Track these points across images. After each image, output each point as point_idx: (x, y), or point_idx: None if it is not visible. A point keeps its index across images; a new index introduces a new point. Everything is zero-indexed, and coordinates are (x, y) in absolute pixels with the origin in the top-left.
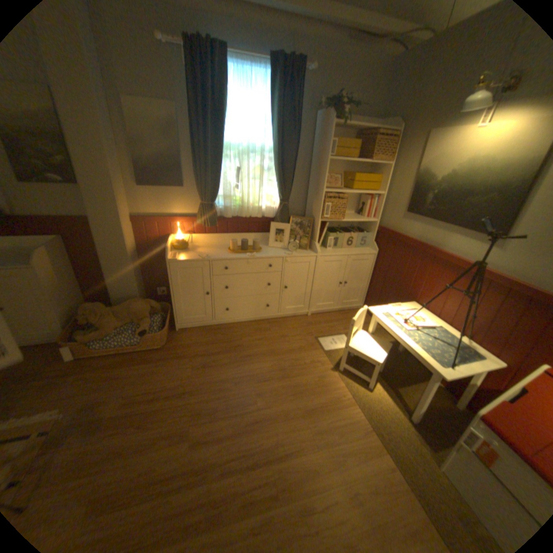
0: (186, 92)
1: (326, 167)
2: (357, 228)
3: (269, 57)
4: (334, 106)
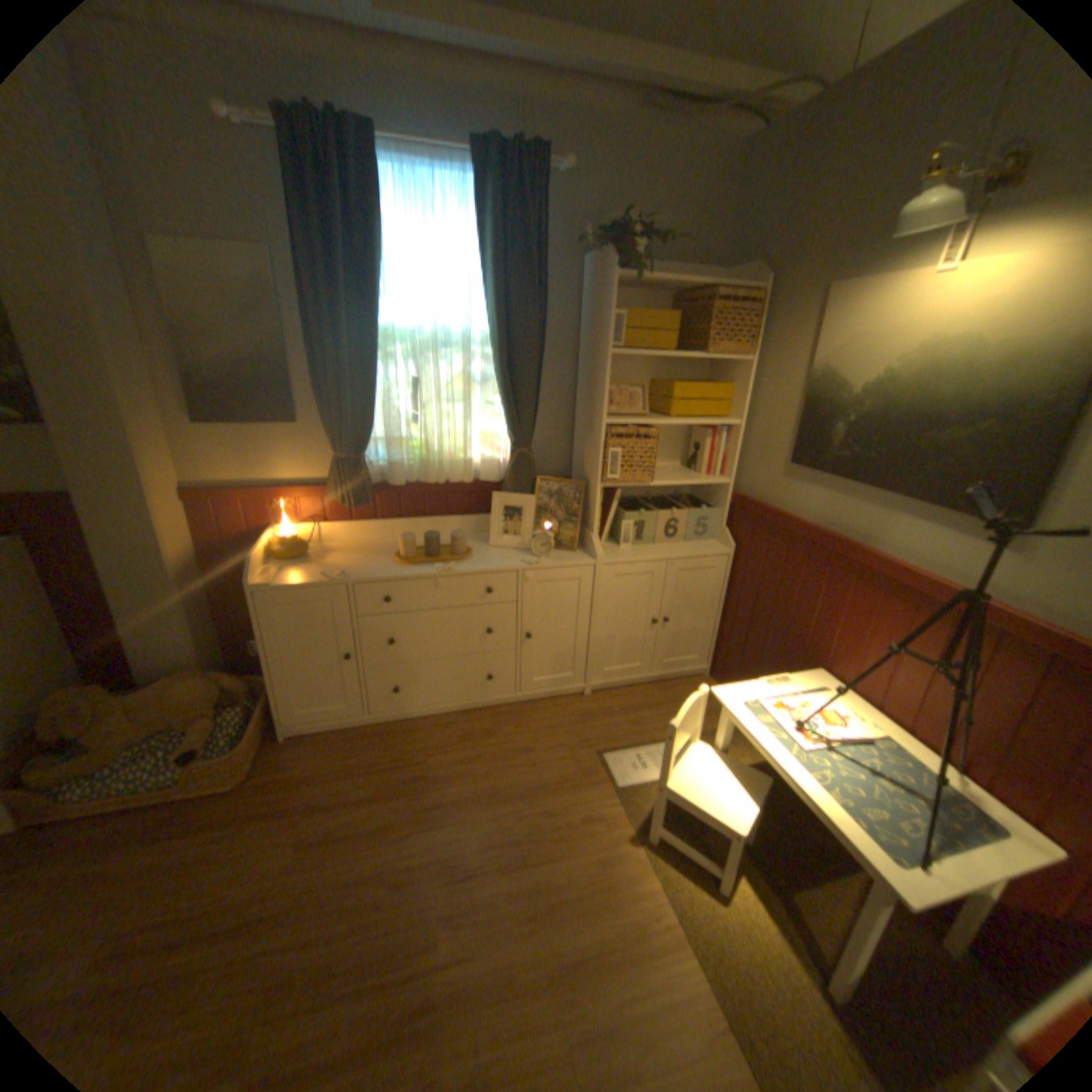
0: (288, 225)
1: (605, 372)
2: (689, 498)
3: (472, 148)
4: (616, 244)
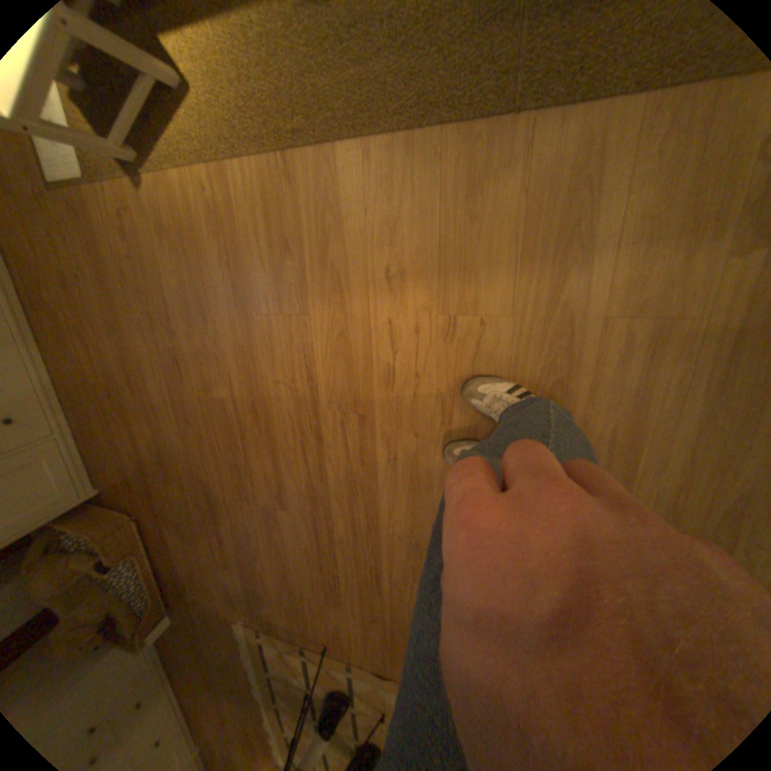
0: None
1: None
2: None
3: None
4: None
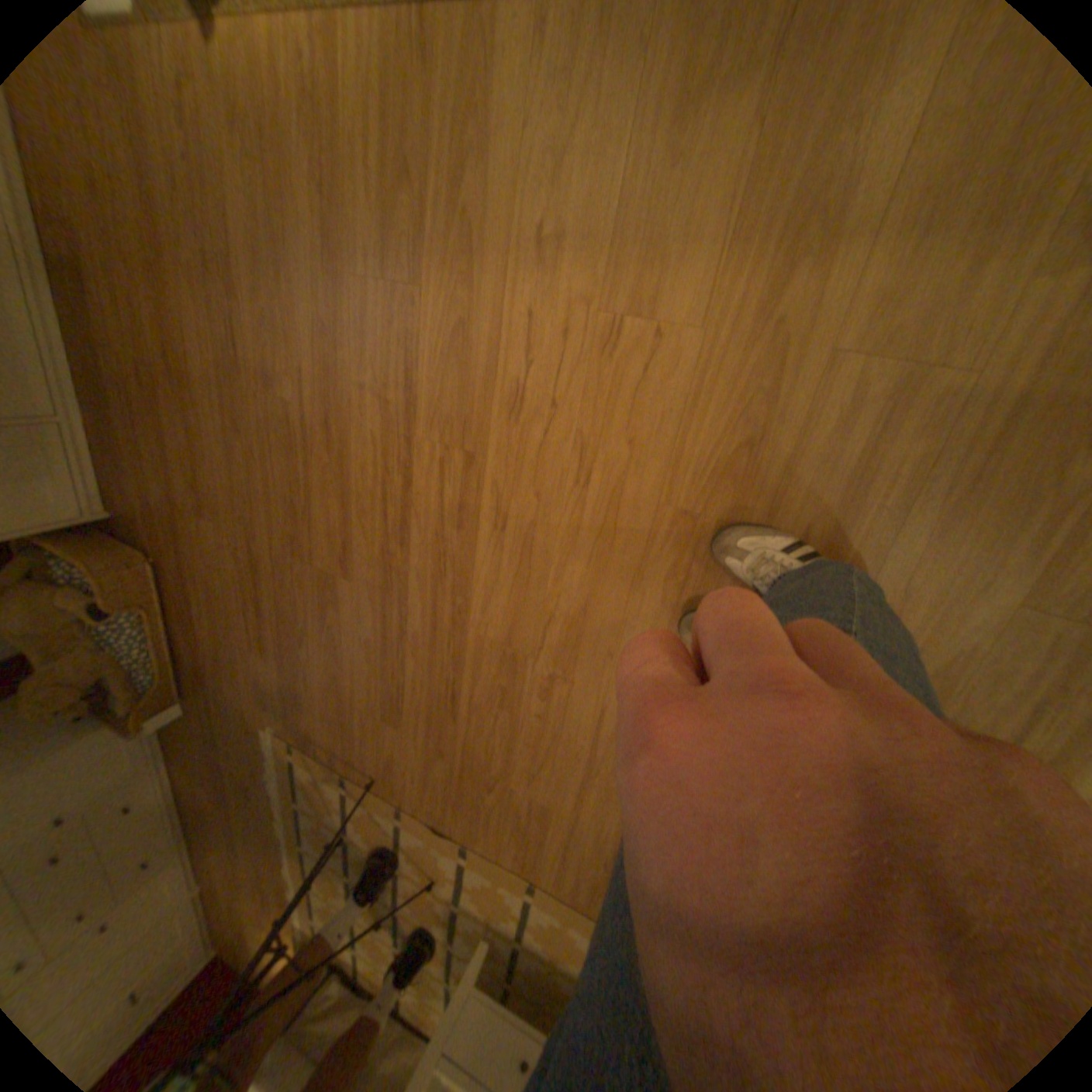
0: None
1: None
2: None
3: None
4: None
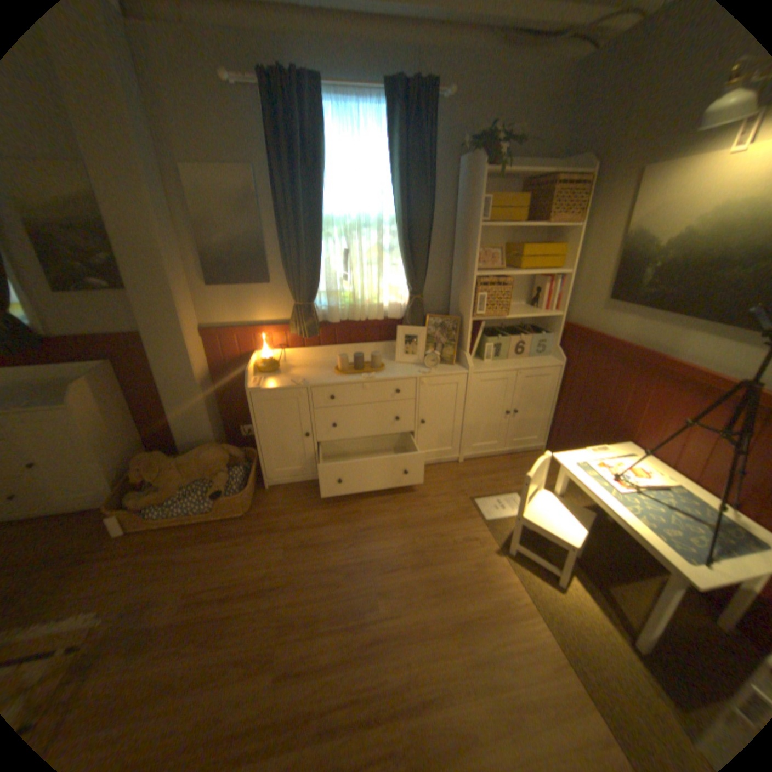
0: (266, 150)
1: (476, 239)
2: (532, 327)
3: (384, 86)
4: (485, 147)
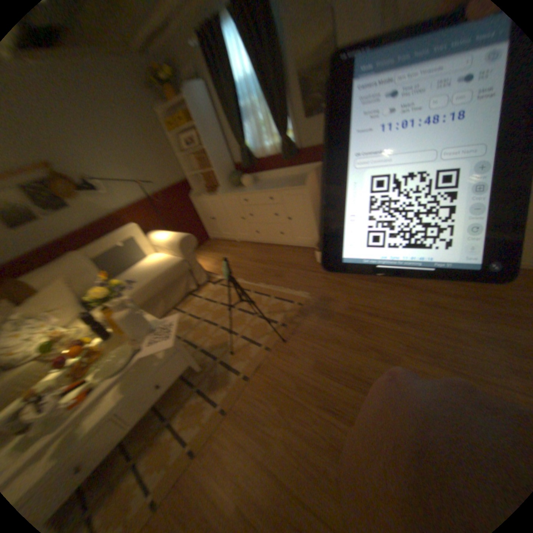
0: None
1: None
2: None
3: None
4: None
